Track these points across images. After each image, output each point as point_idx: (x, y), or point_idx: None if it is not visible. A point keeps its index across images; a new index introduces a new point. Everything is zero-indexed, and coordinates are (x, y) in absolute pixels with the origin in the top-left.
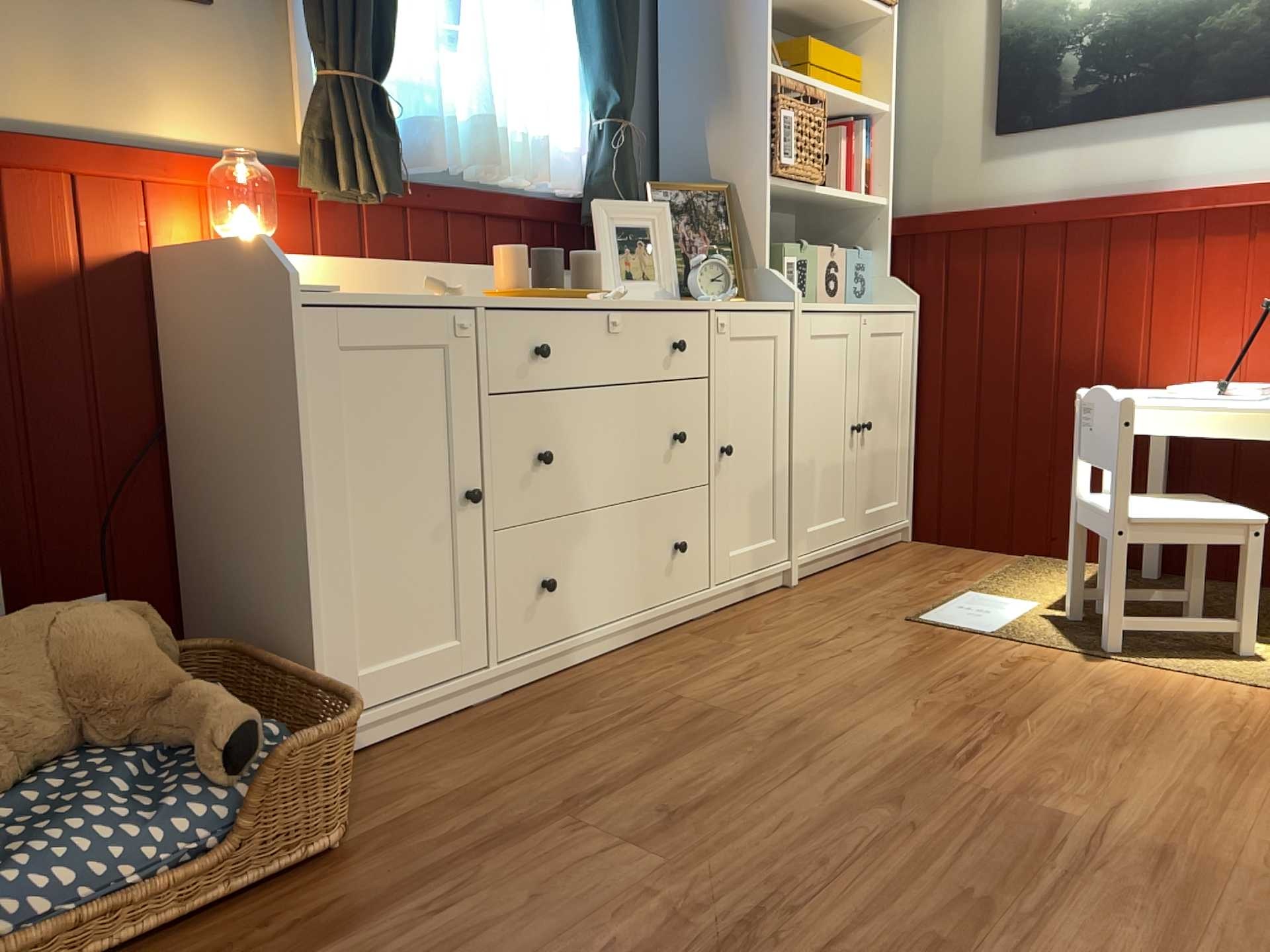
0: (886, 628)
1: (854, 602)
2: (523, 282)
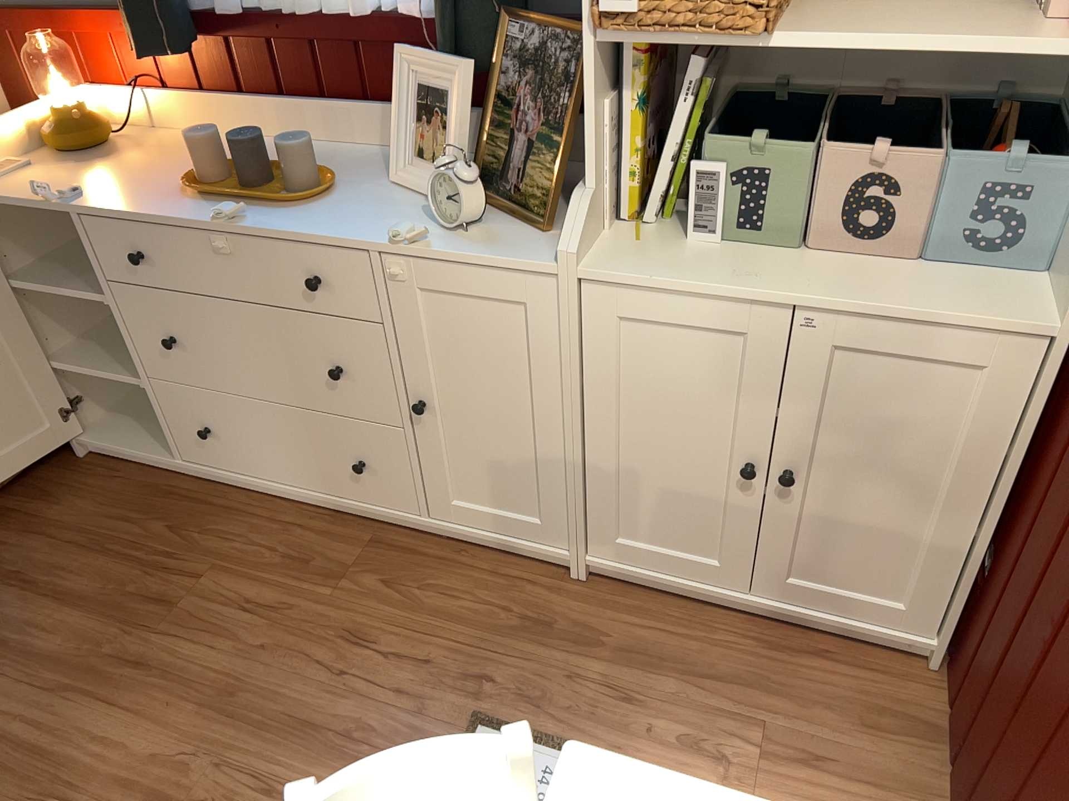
0: (437, 691)
1: (535, 645)
2: (214, 175)
